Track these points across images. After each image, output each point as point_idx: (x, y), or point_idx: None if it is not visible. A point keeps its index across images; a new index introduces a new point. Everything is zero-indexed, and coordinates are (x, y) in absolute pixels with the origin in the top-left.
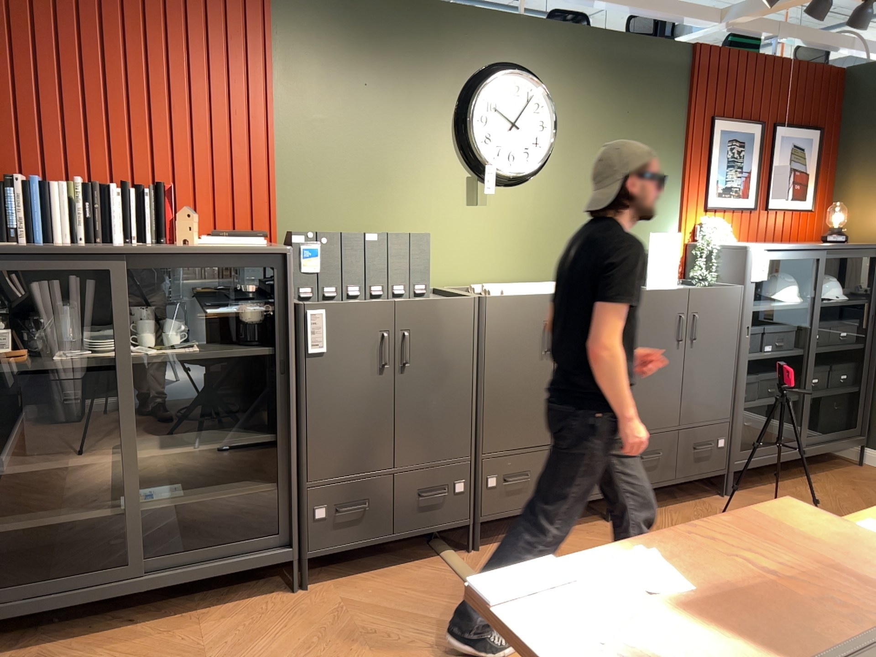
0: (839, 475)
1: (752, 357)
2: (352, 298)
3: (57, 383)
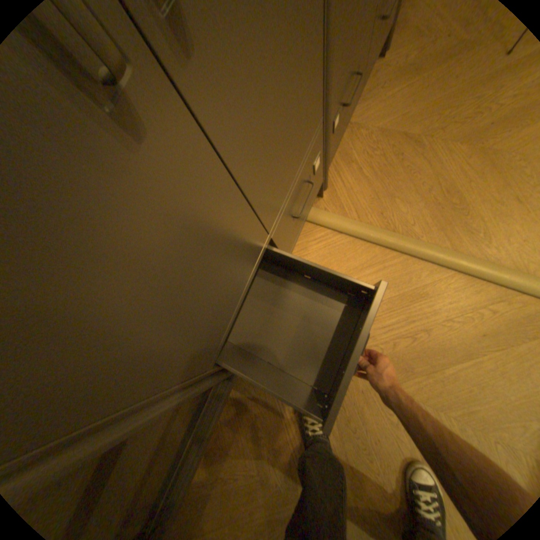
0: None
1: None
2: None
3: None
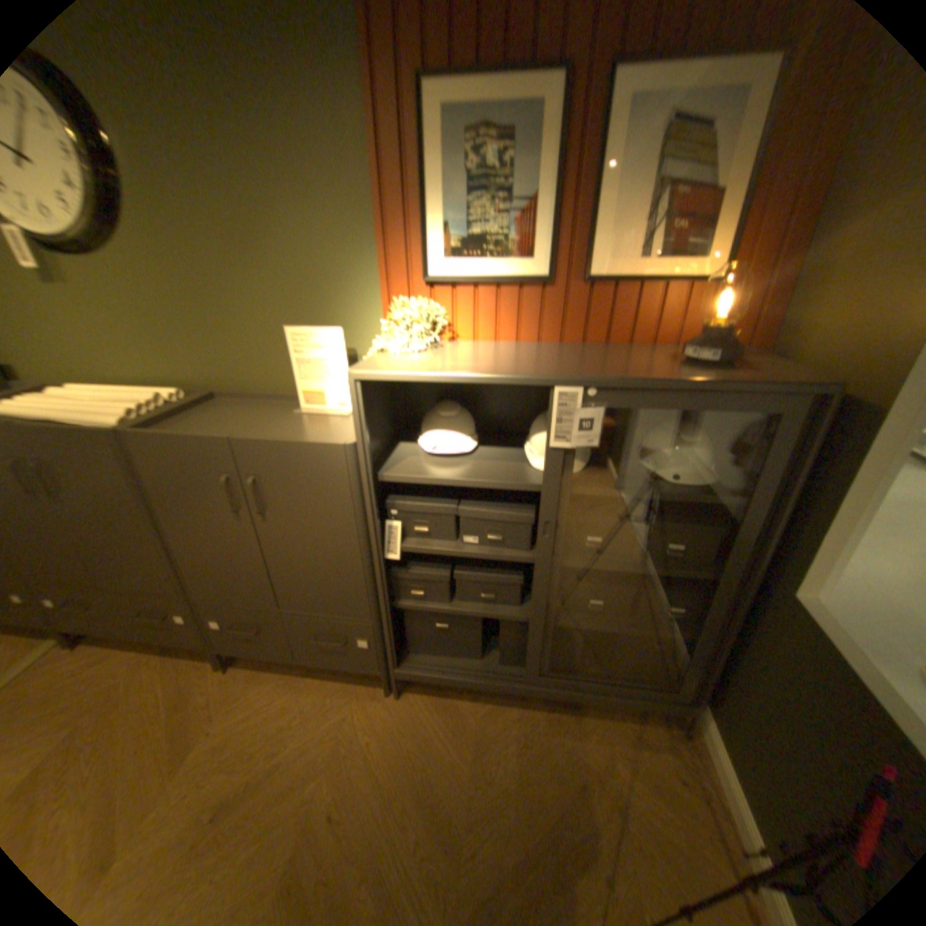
0: (613, 739)
1: (418, 549)
2: None
3: None
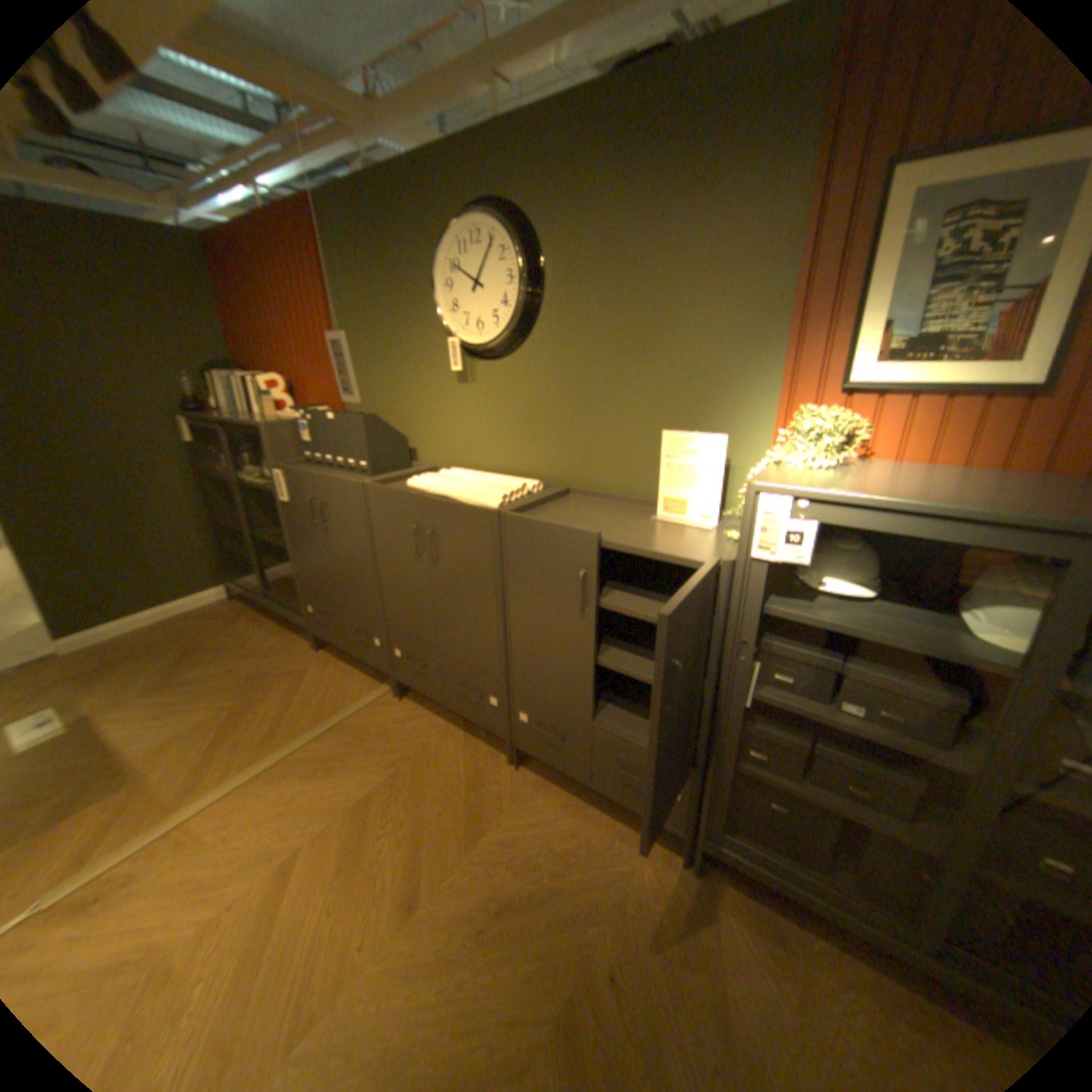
0: None
1: (776, 702)
2: (329, 466)
3: (237, 487)
